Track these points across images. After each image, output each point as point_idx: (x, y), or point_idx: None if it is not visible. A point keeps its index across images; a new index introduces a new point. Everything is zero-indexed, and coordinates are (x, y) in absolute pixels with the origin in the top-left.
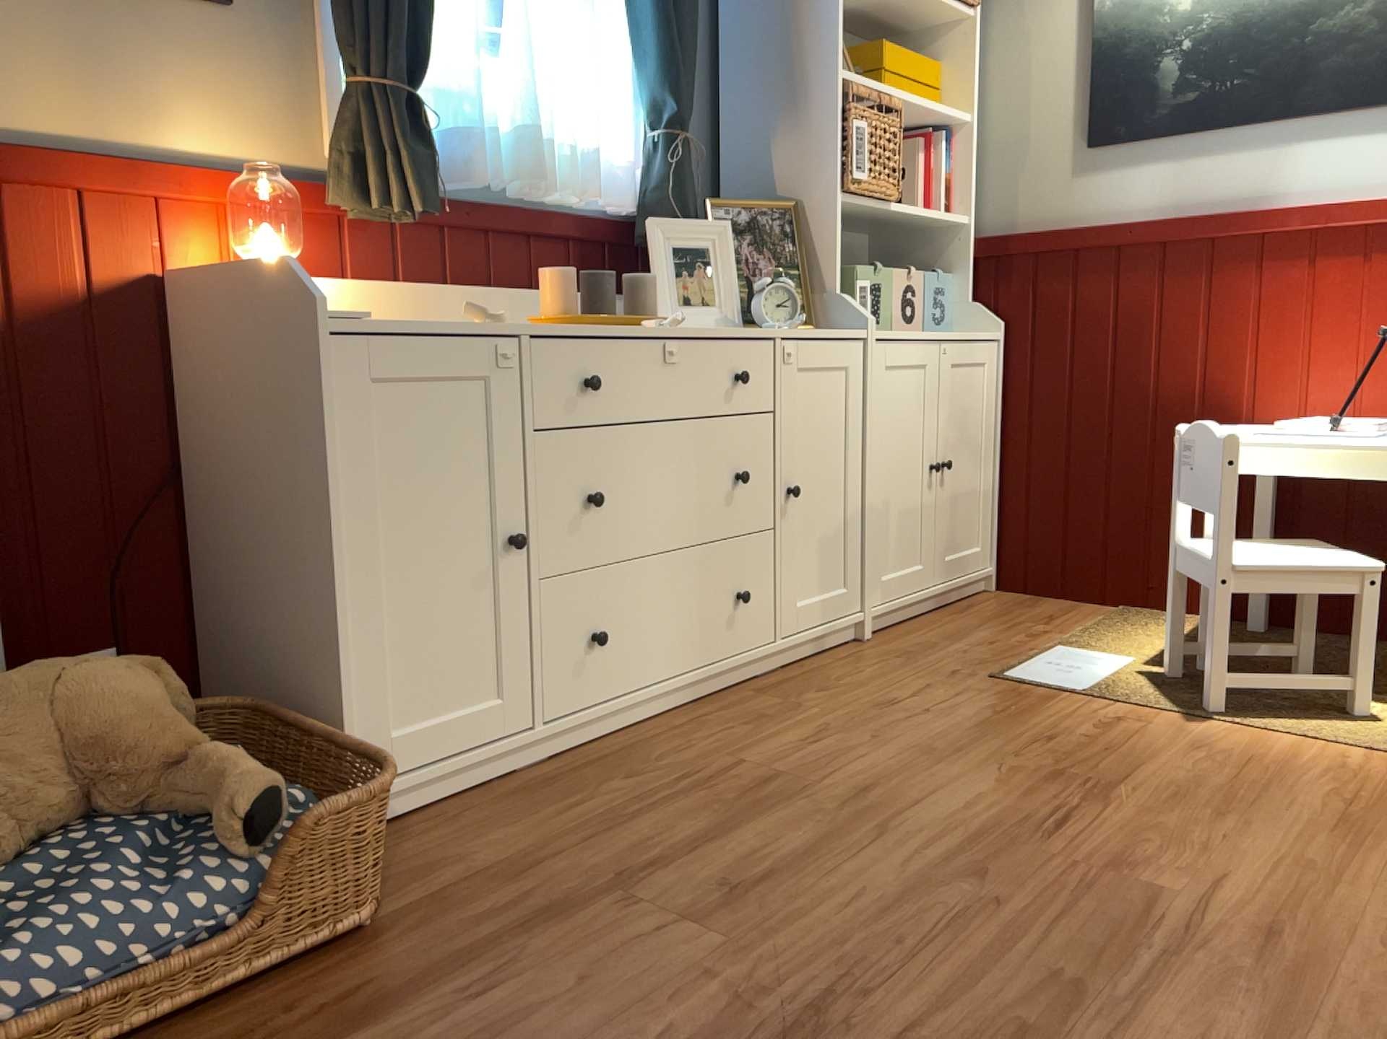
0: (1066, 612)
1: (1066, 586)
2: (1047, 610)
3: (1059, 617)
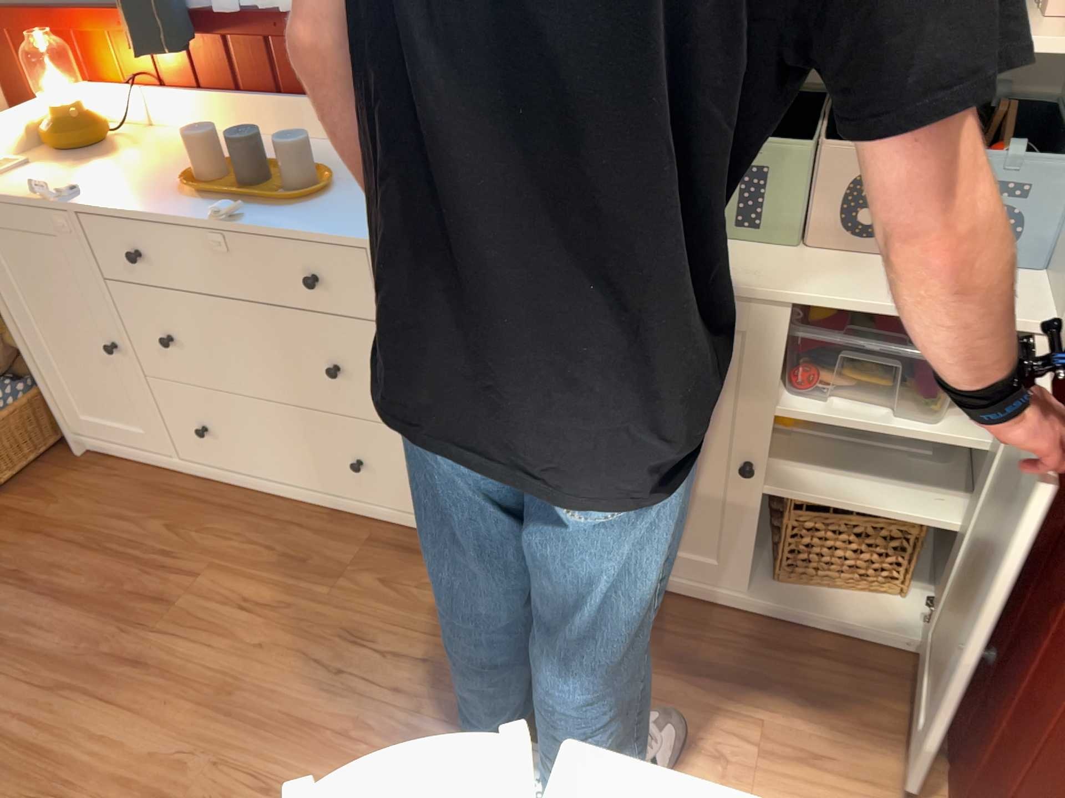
0: (851, 772)
1: (948, 754)
2: (851, 745)
3: (820, 764)
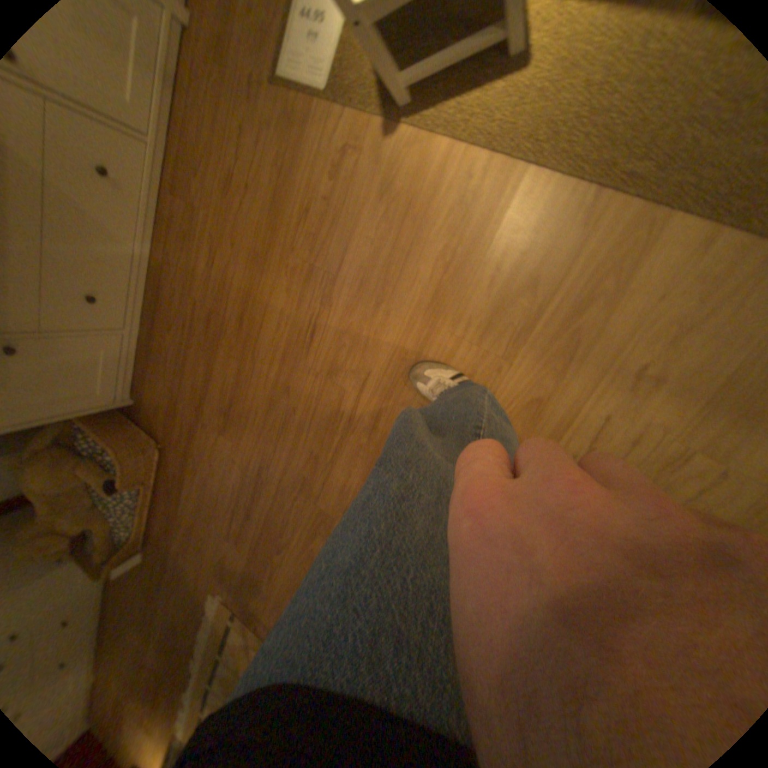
0: None
1: None
2: None
3: None
